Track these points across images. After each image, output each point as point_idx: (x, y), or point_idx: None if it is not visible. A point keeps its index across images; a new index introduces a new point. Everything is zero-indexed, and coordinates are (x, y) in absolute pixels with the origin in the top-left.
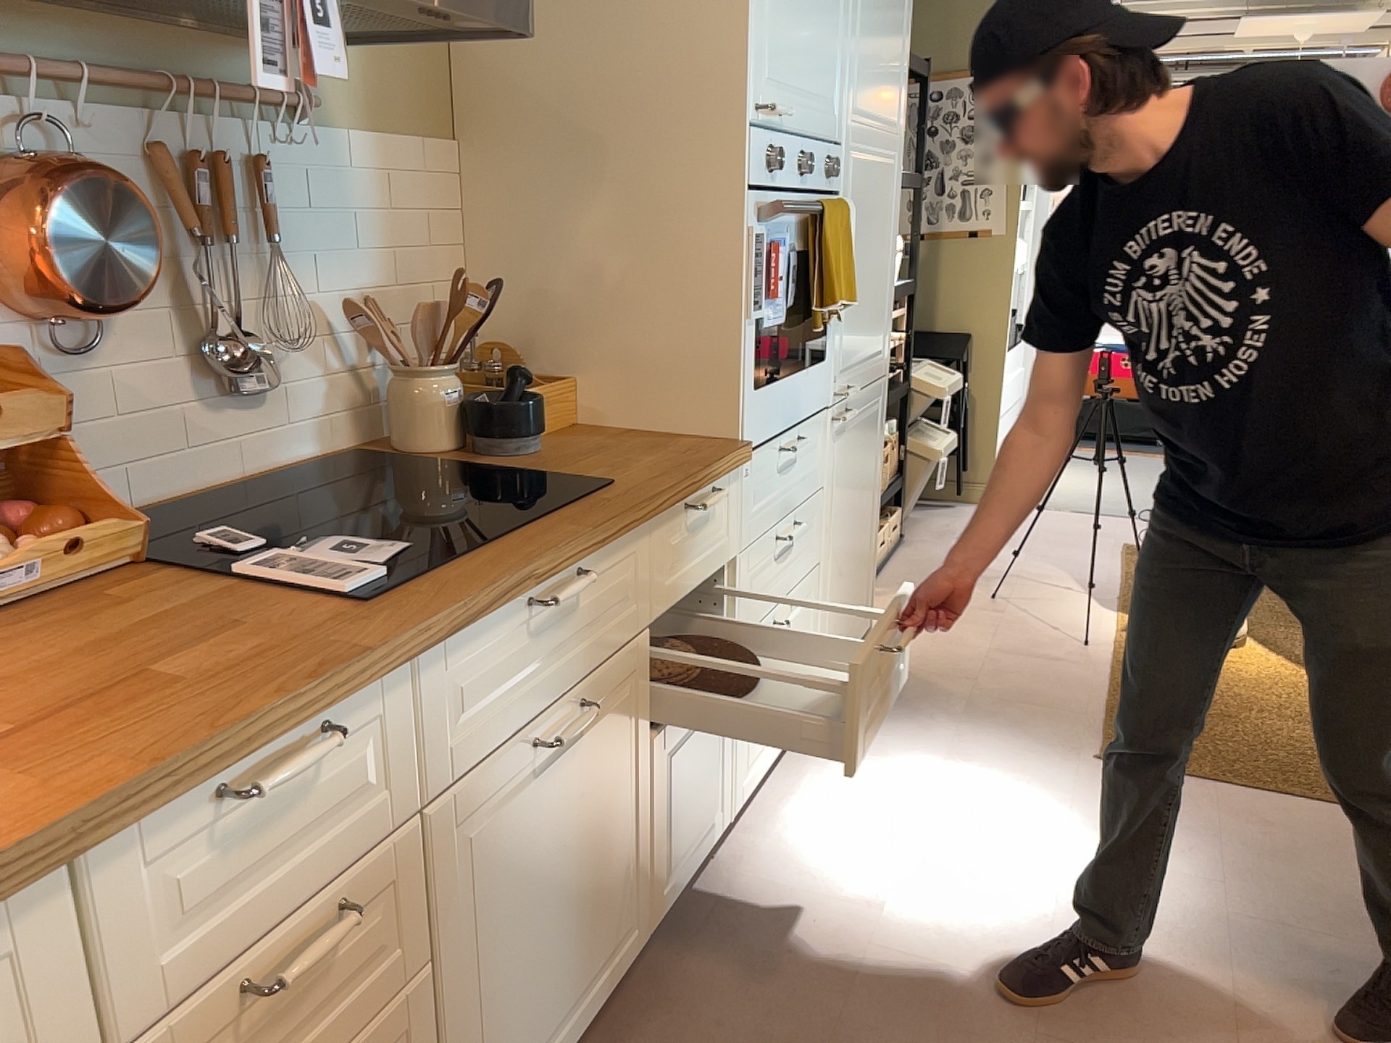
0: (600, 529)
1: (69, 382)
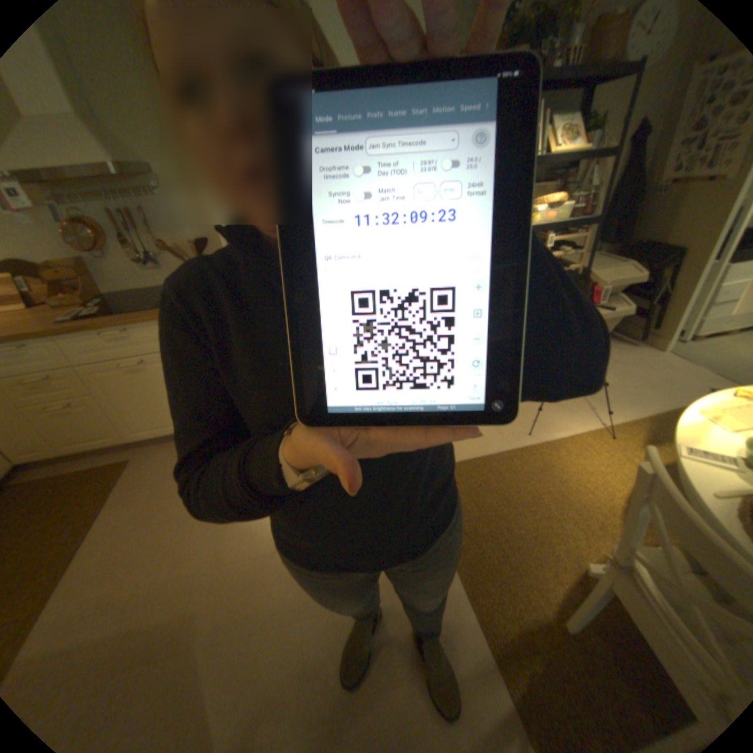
0: (125, 321)
1: (100, 264)
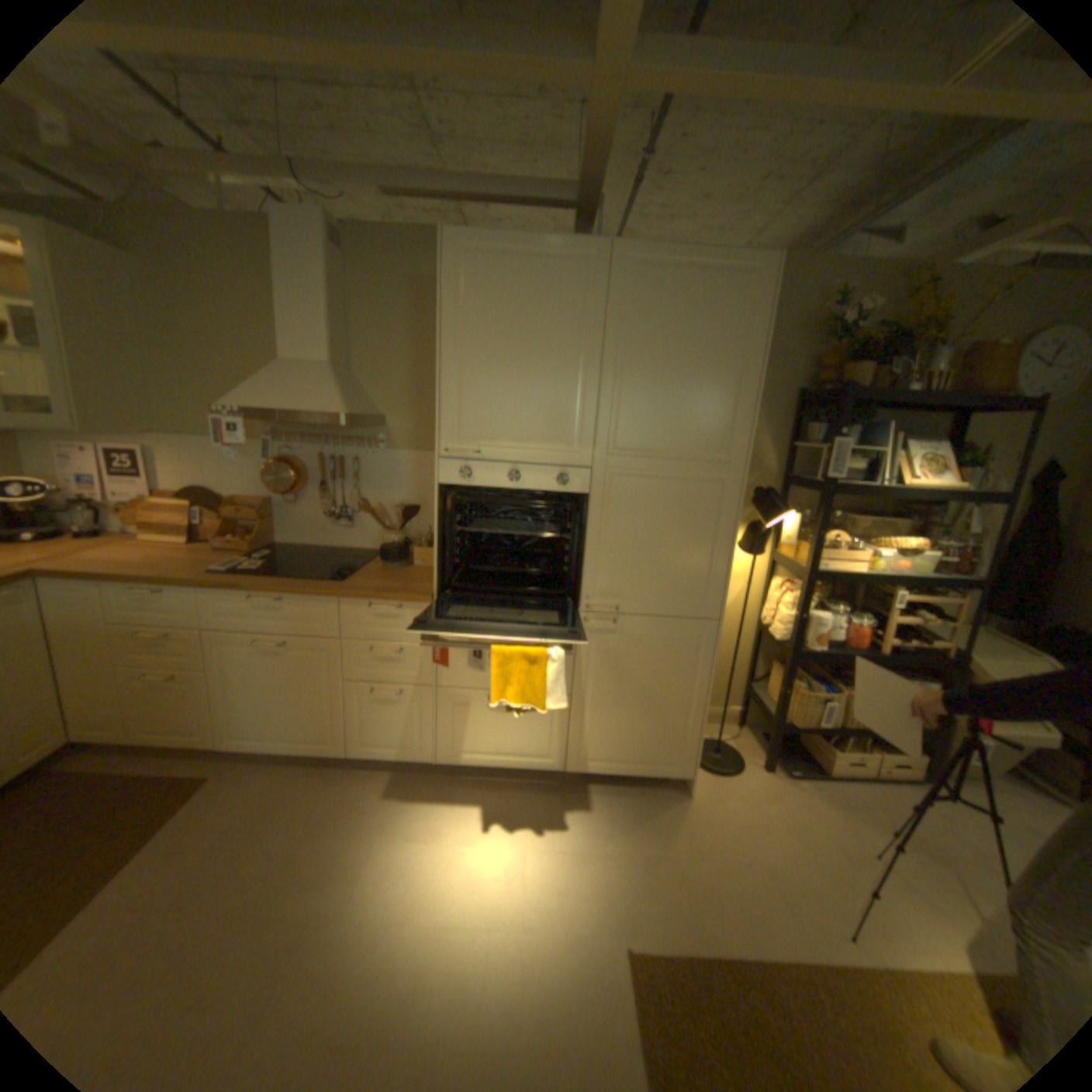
0: (287, 589)
1: (291, 511)
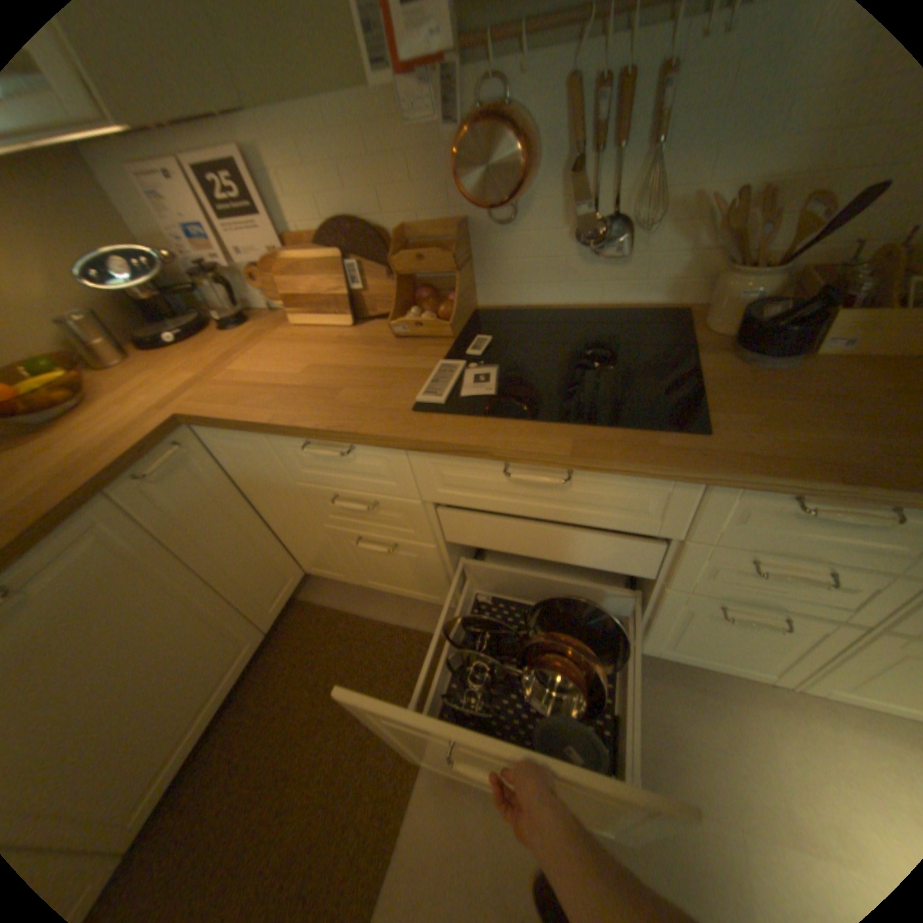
0: (594, 459)
1: (504, 237)
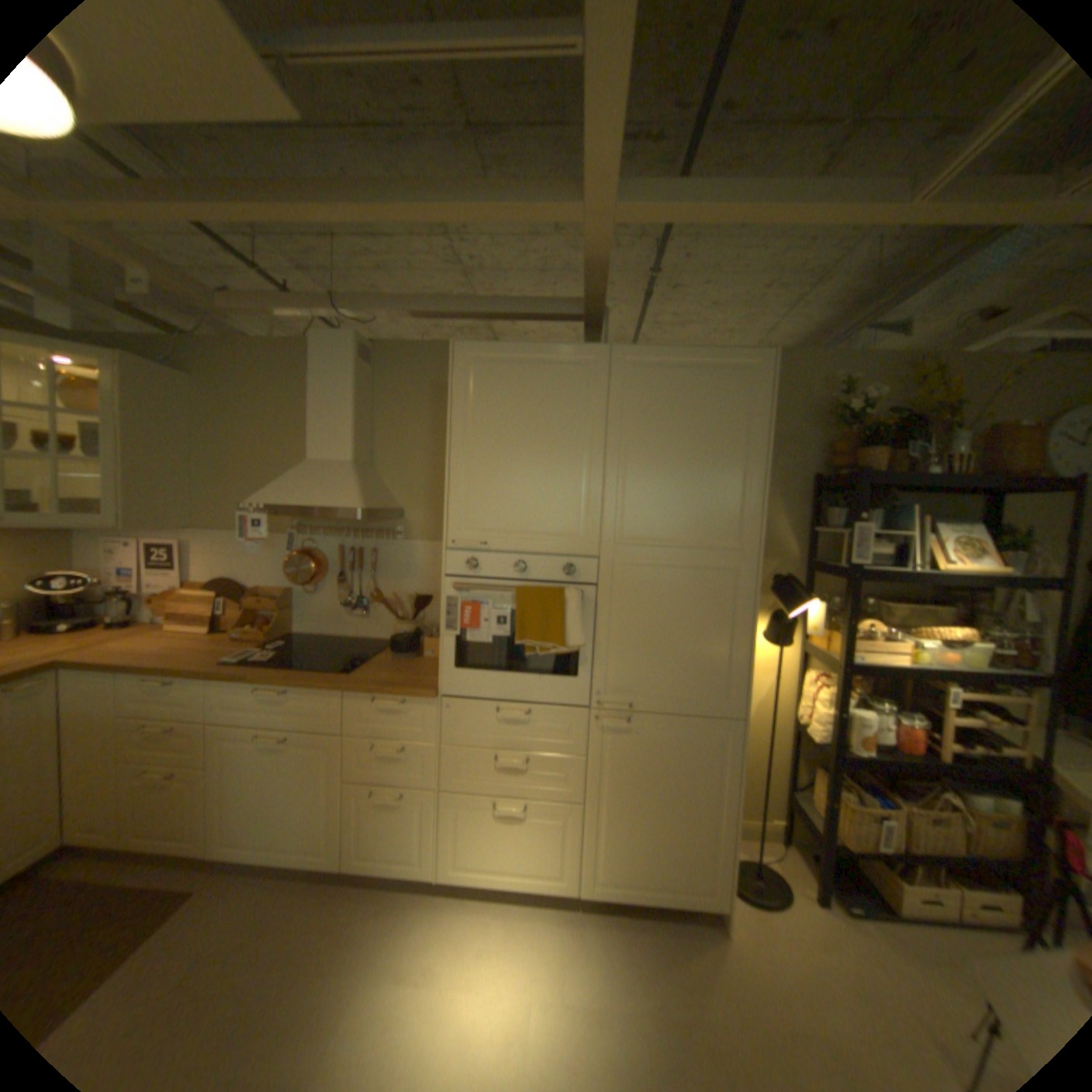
0: (292, 682)
1: (309, 600)
